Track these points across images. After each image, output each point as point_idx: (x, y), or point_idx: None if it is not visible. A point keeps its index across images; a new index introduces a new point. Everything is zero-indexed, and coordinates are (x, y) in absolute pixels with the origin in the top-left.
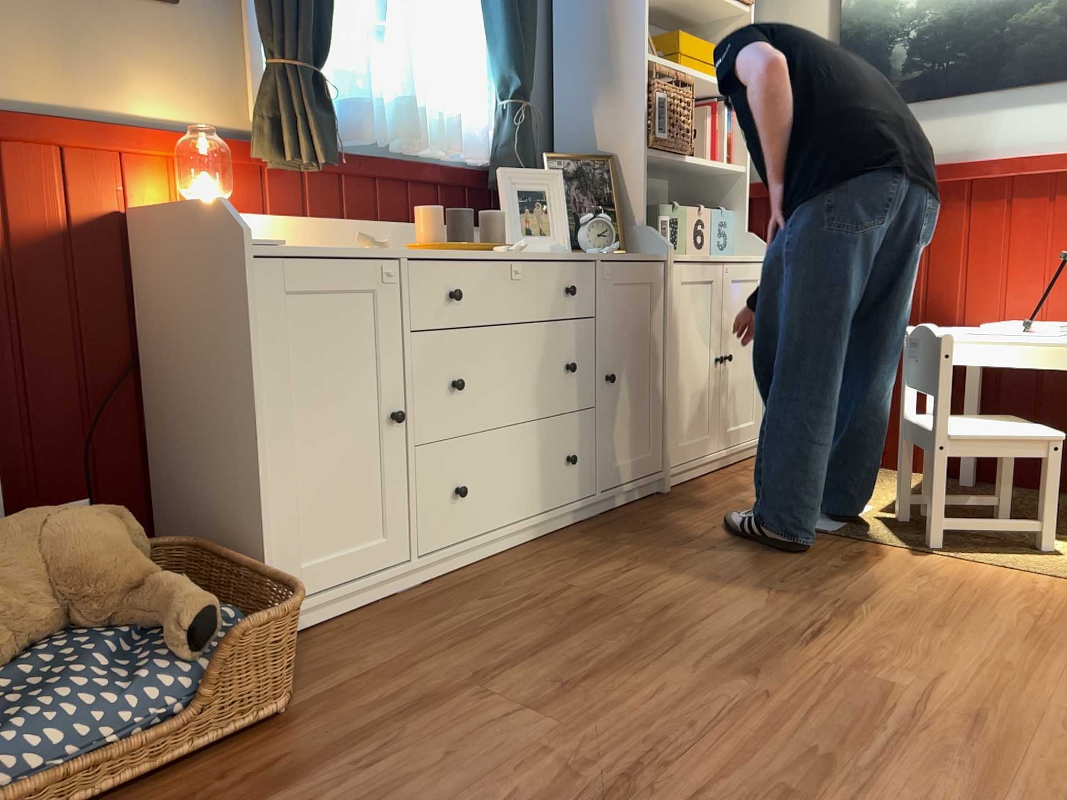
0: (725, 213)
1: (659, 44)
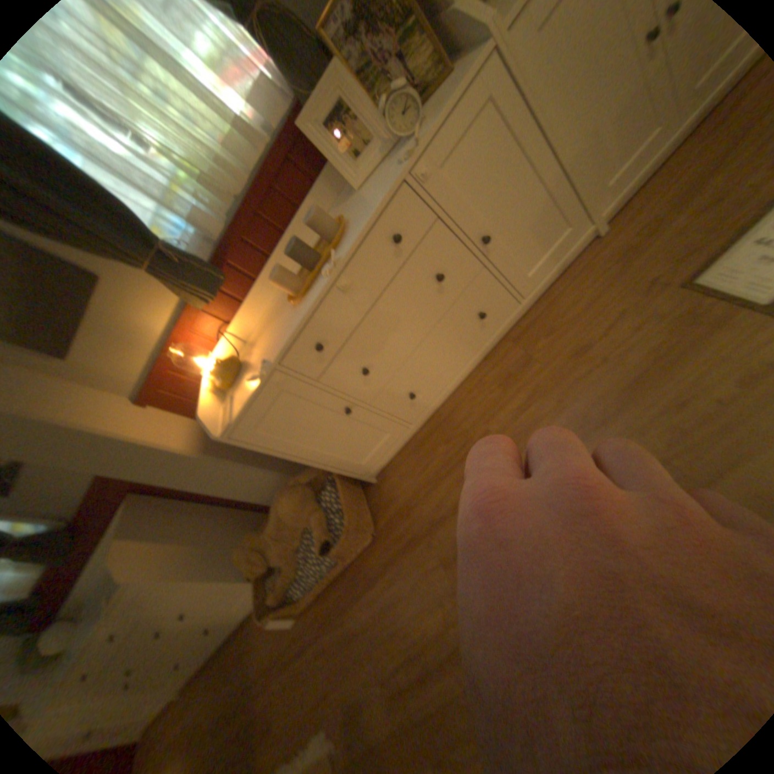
0: None
1: None
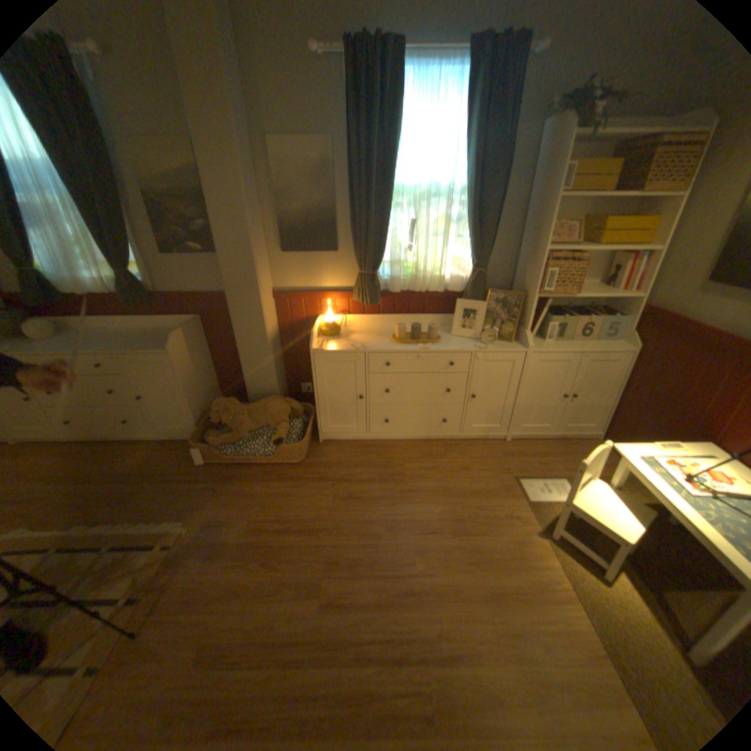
0: (626, 315)
1: (598, 220)
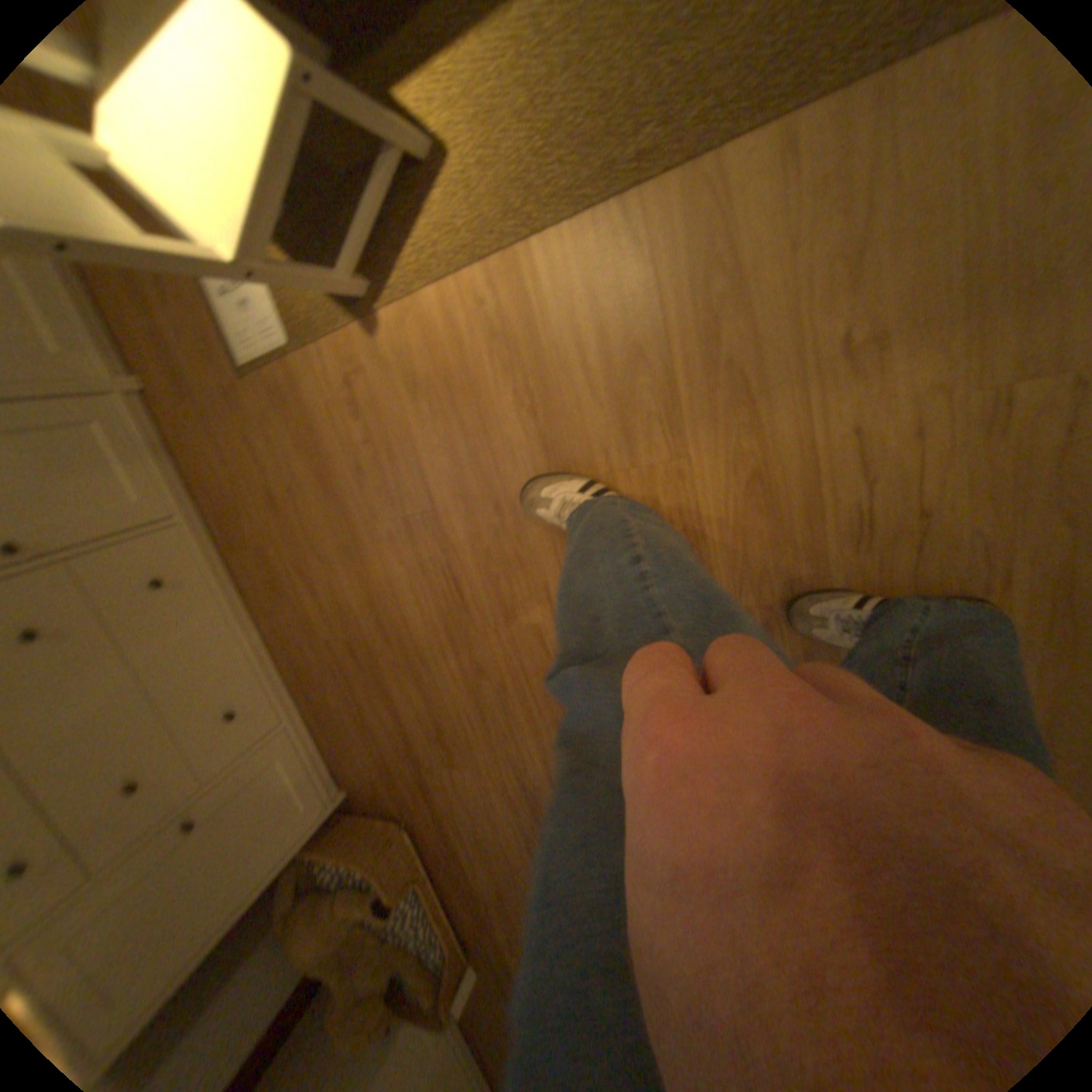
0: None
1: None
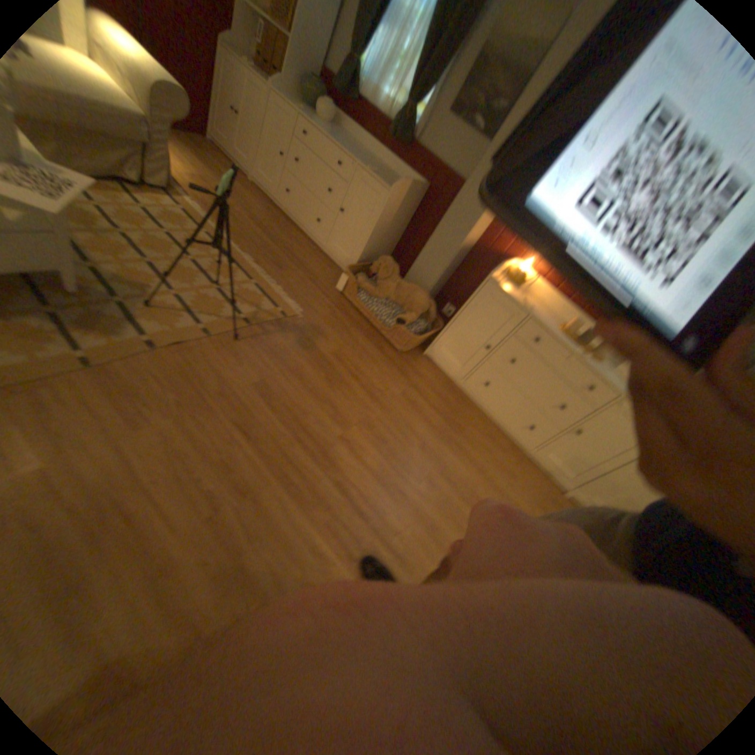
0: None
1: None
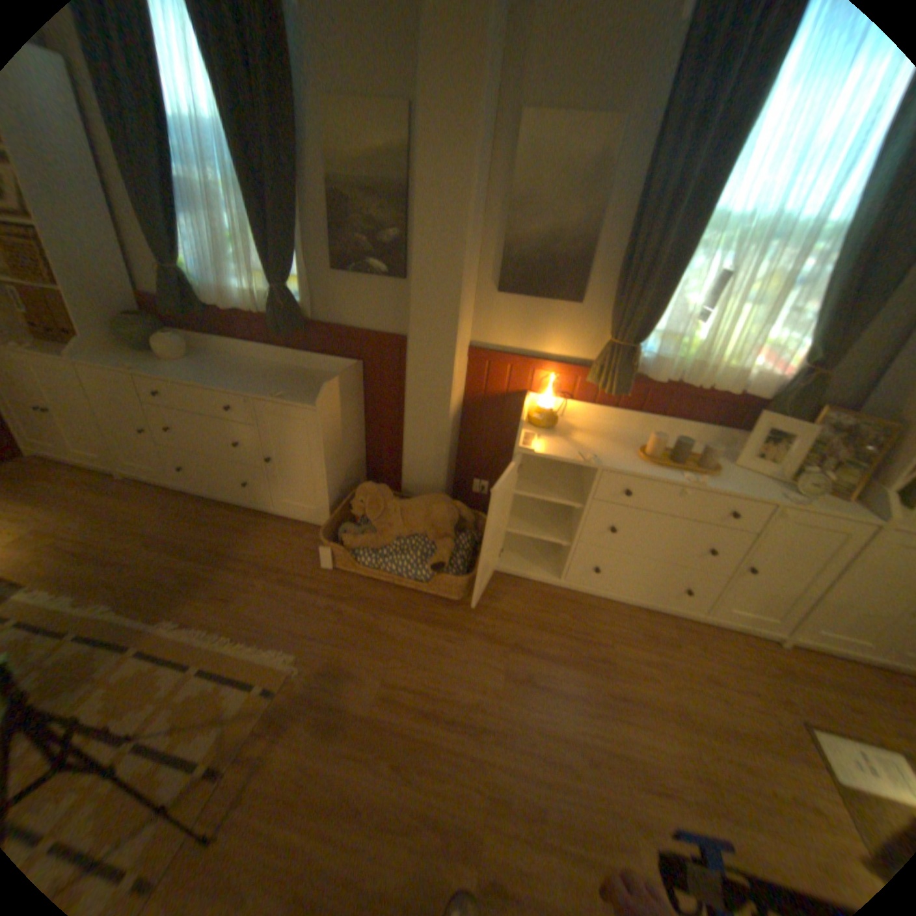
0: None
1: None
